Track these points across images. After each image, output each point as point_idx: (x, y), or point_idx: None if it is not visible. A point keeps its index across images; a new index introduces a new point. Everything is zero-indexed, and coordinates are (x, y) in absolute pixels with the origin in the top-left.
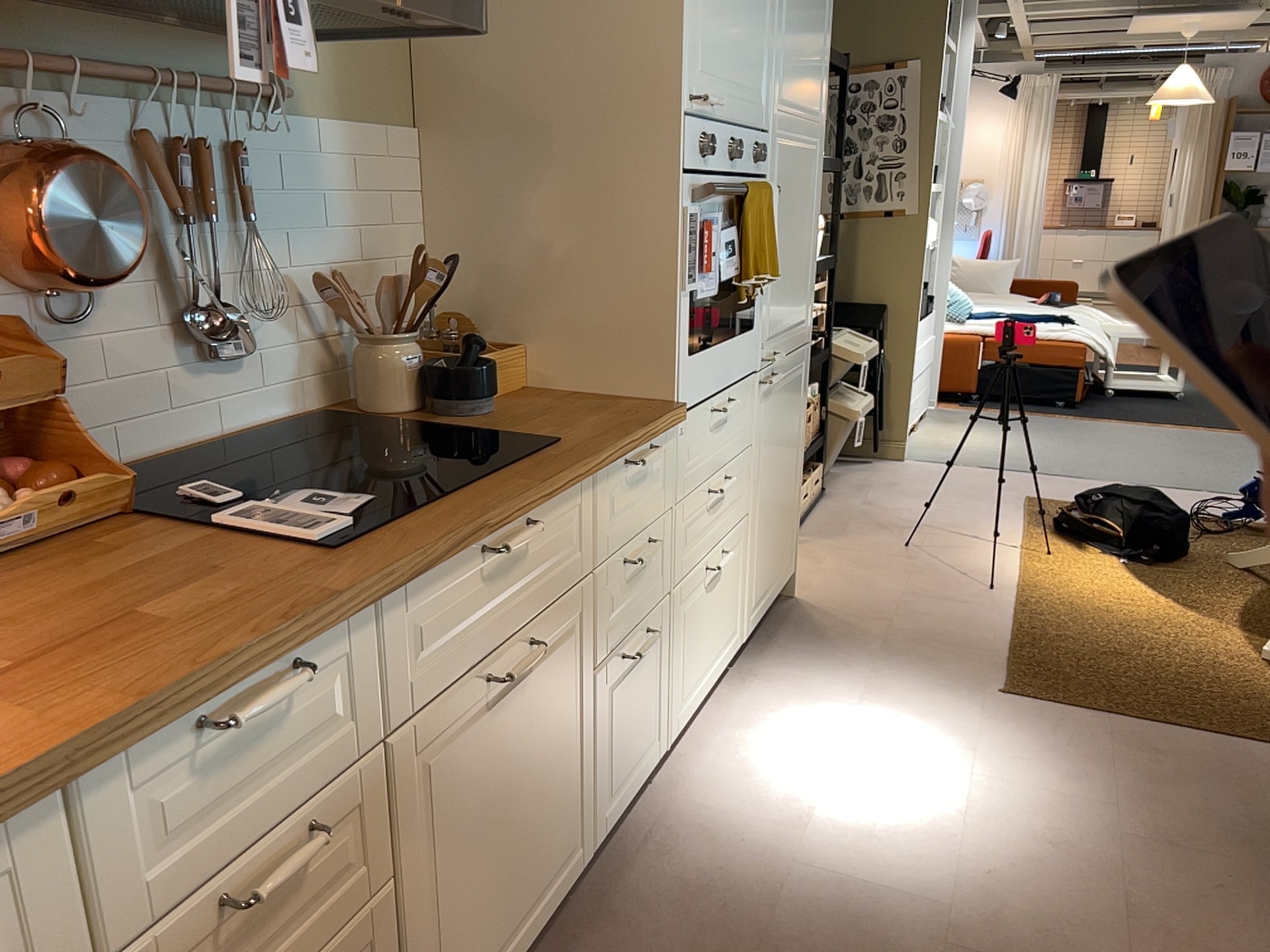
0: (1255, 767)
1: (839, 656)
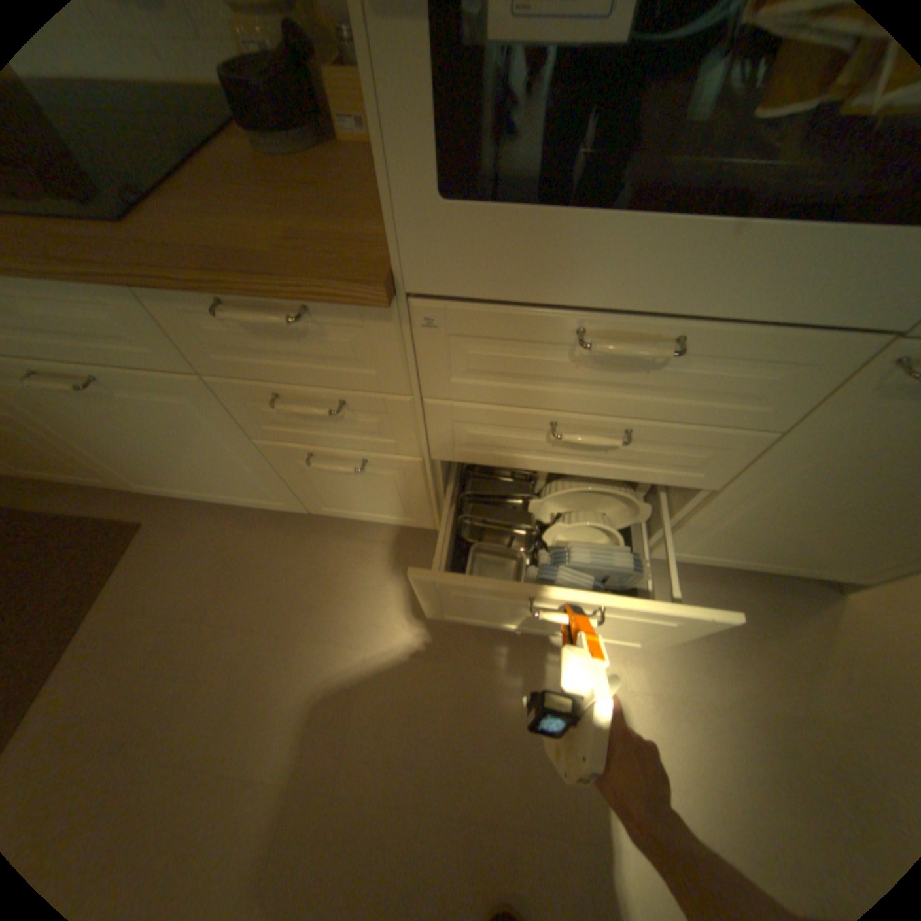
0: None
1: (729, 665)
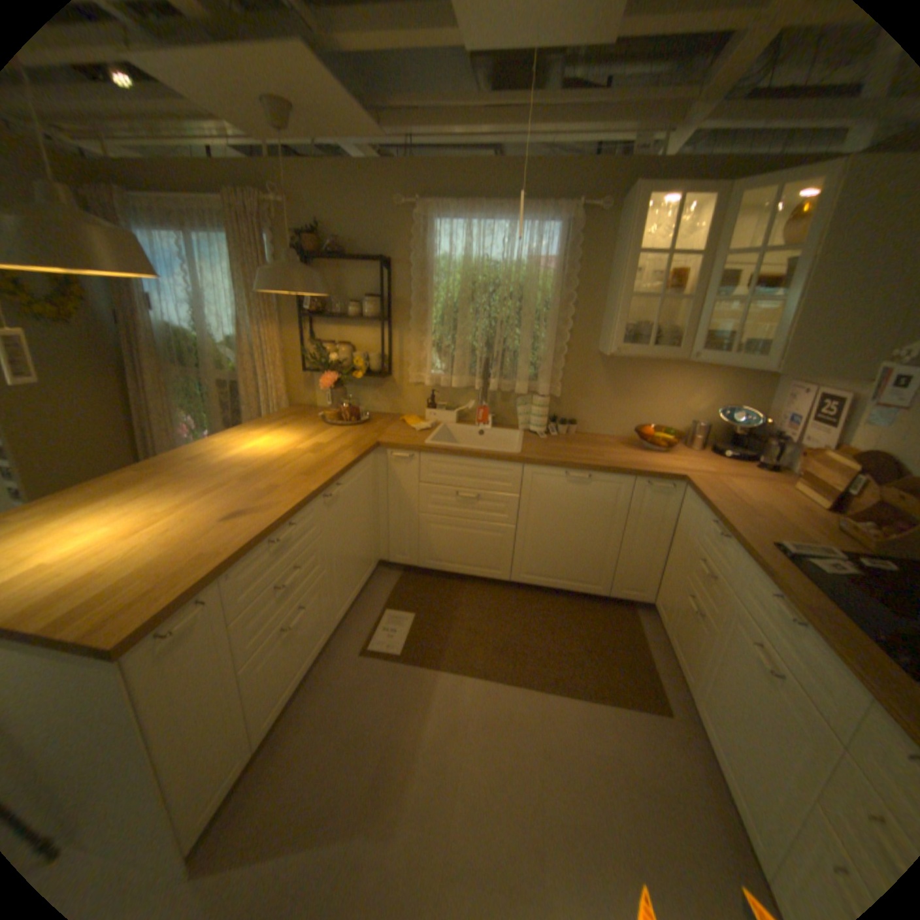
0: None
1: None
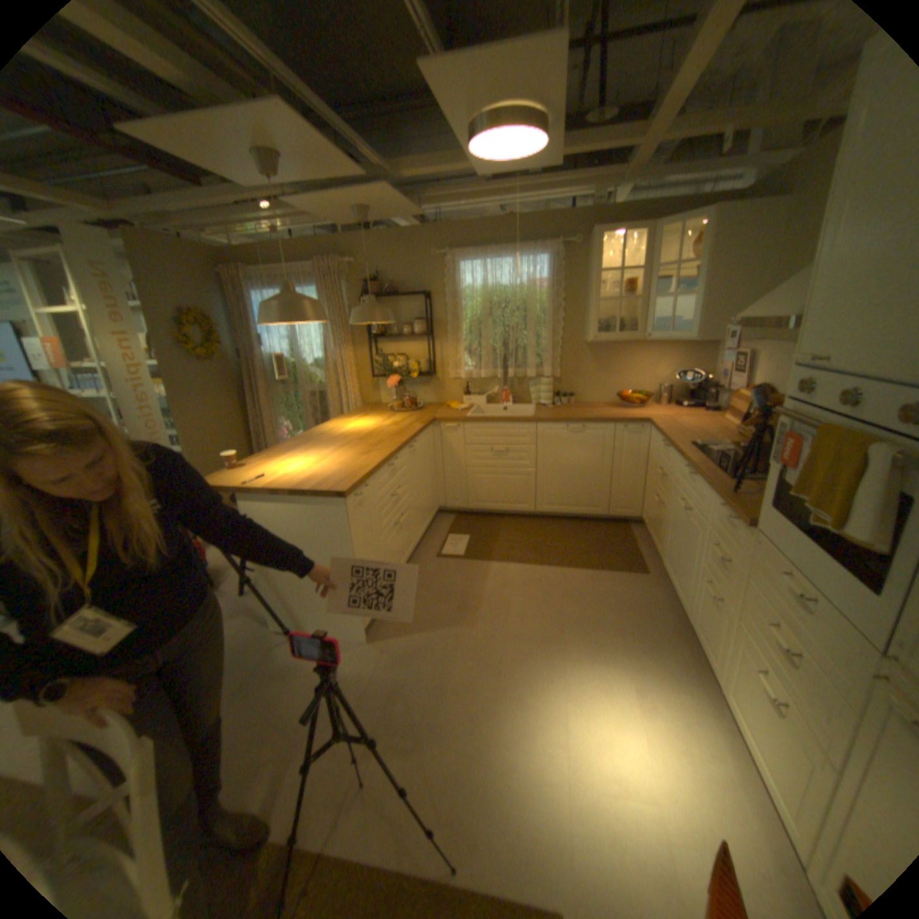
0: (383, 823)
1: None
